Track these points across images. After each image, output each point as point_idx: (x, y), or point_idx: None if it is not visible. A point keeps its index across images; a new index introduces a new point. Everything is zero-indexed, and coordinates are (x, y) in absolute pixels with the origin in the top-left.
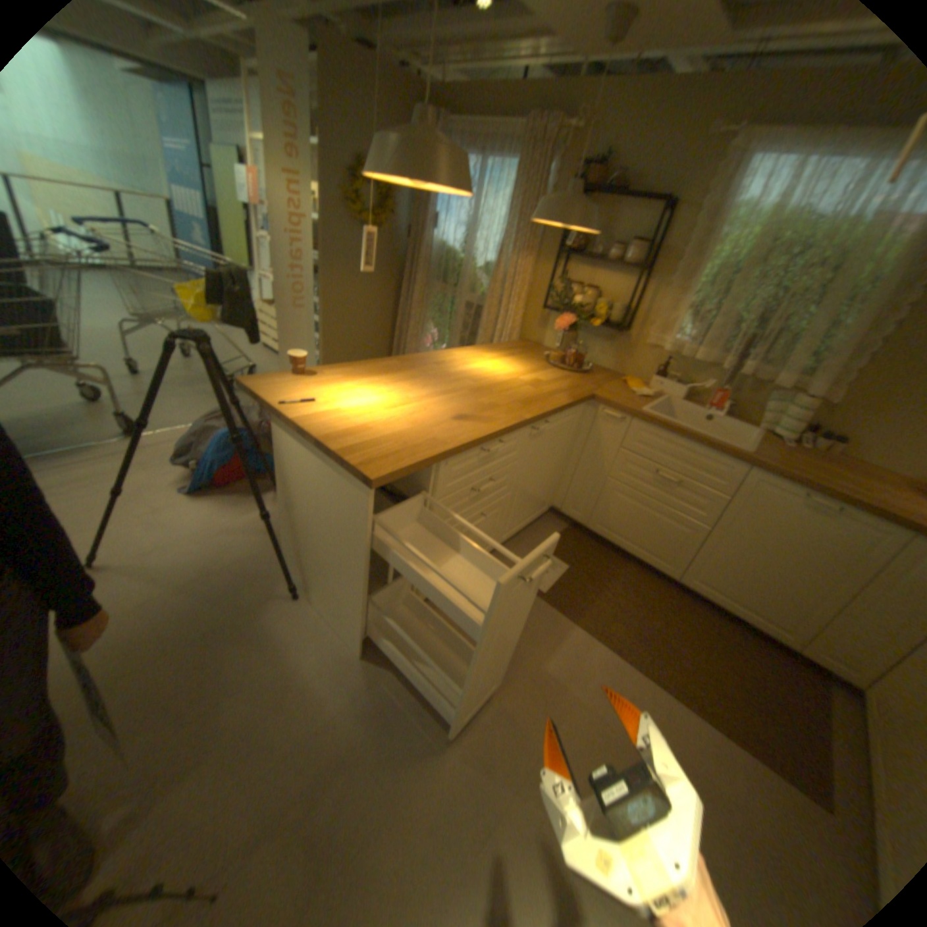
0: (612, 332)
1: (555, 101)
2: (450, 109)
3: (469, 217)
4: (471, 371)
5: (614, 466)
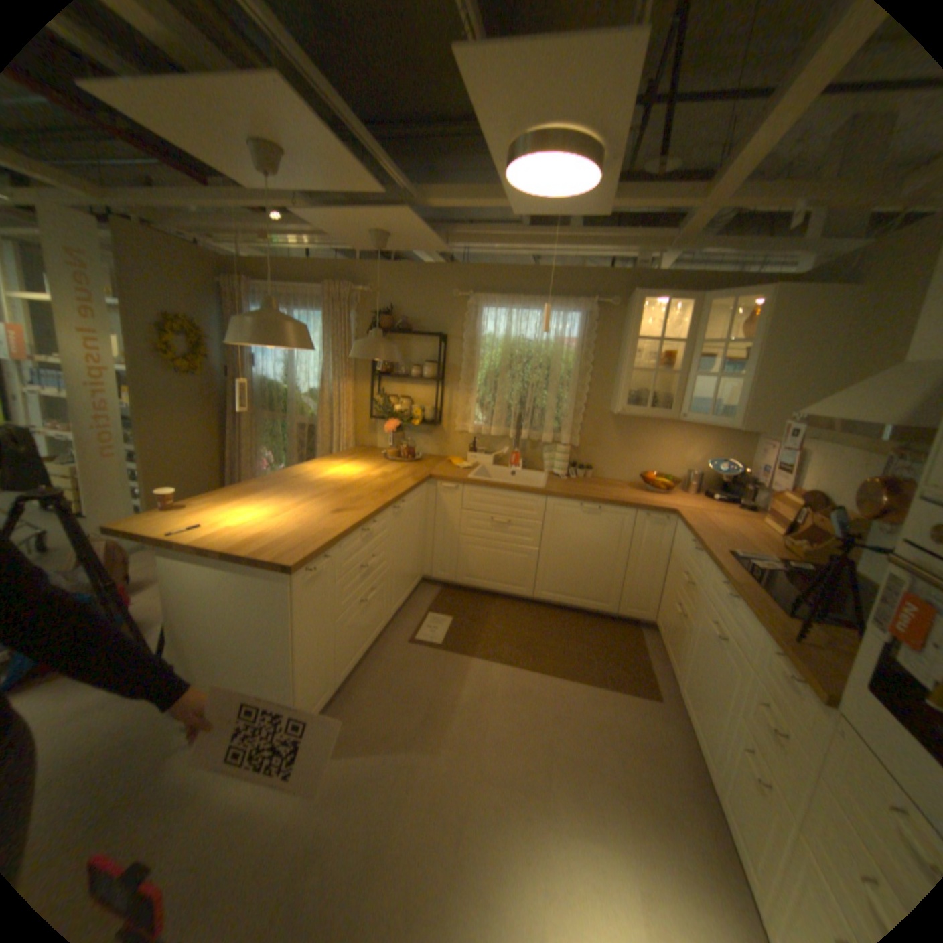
0: (428, 428)
1: (341, 275)
2: (248, 277)
3: (285, 356)
4: (327, 477)
5: (461, 525)
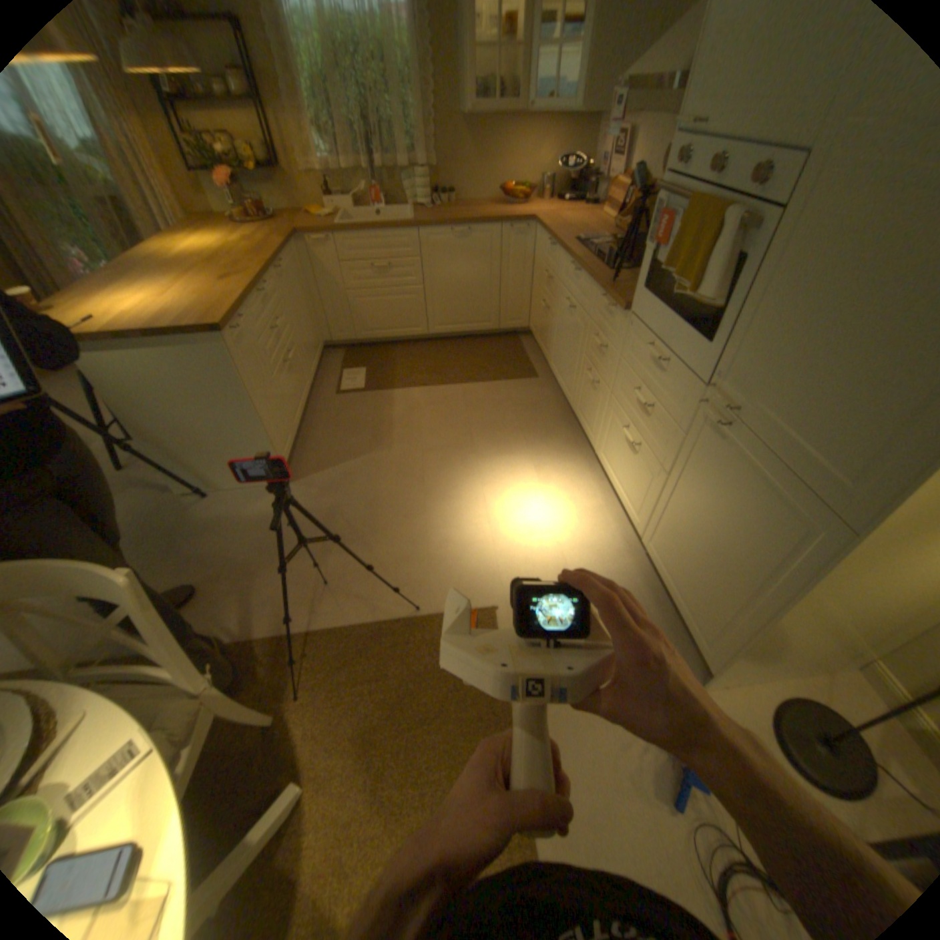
0: (265, 173)
1: None
2: None
3: None
4: (182, 252)
5: (343, 280)
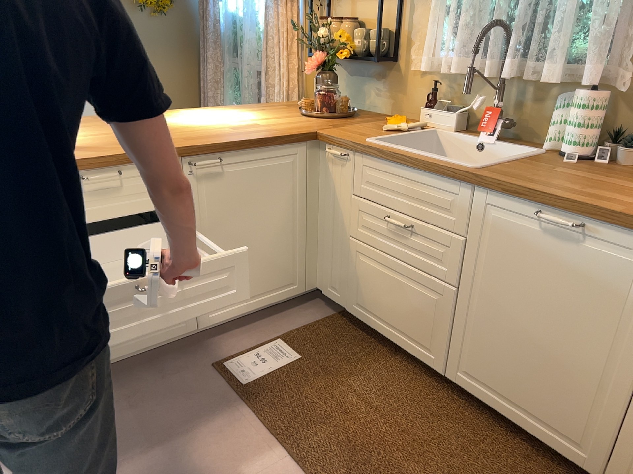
0: (381, 68)
1: None
2: None
3: None
4: (175, 121)
5: (352, 220)
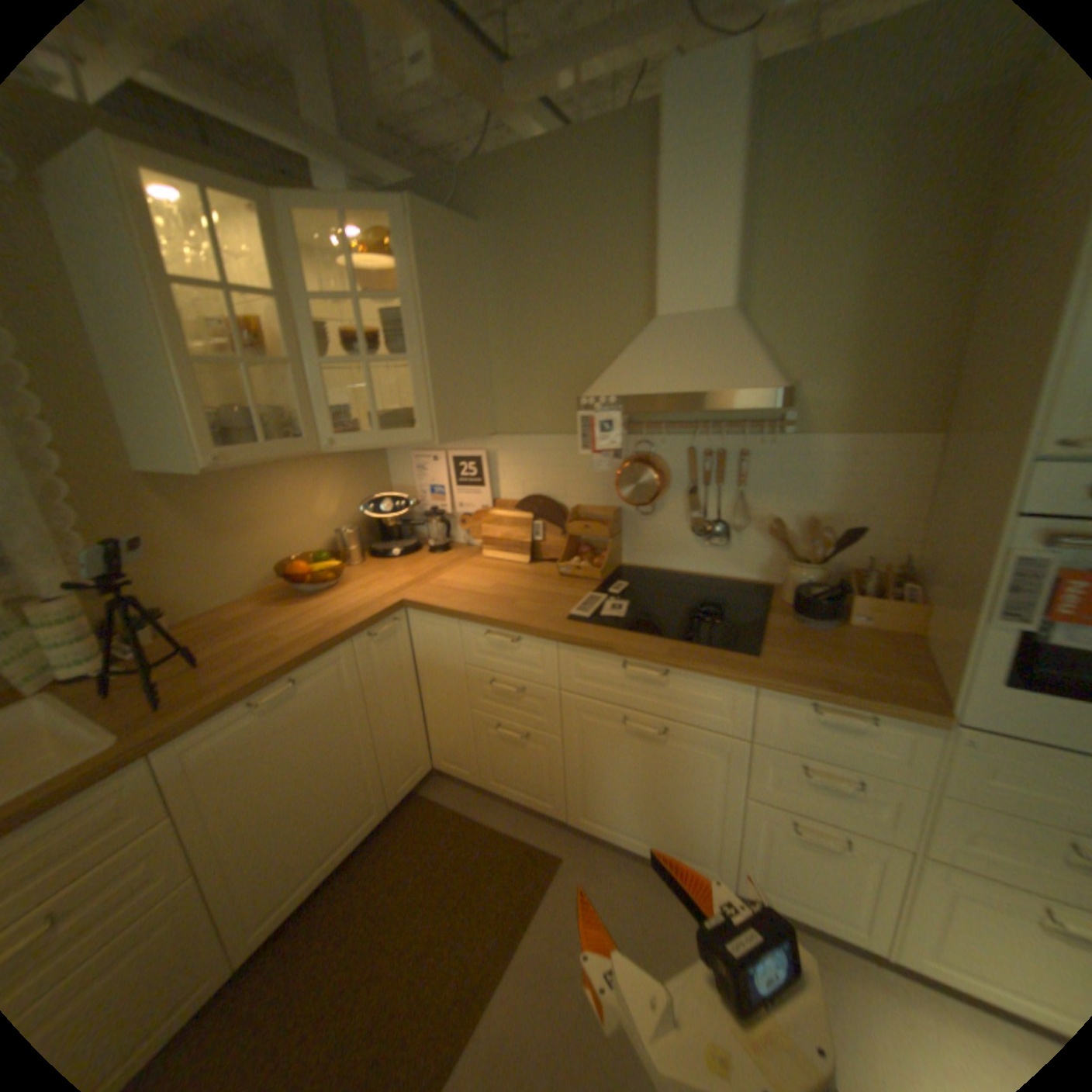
0: None
1: None
2: None
3: None
4: None
5: None
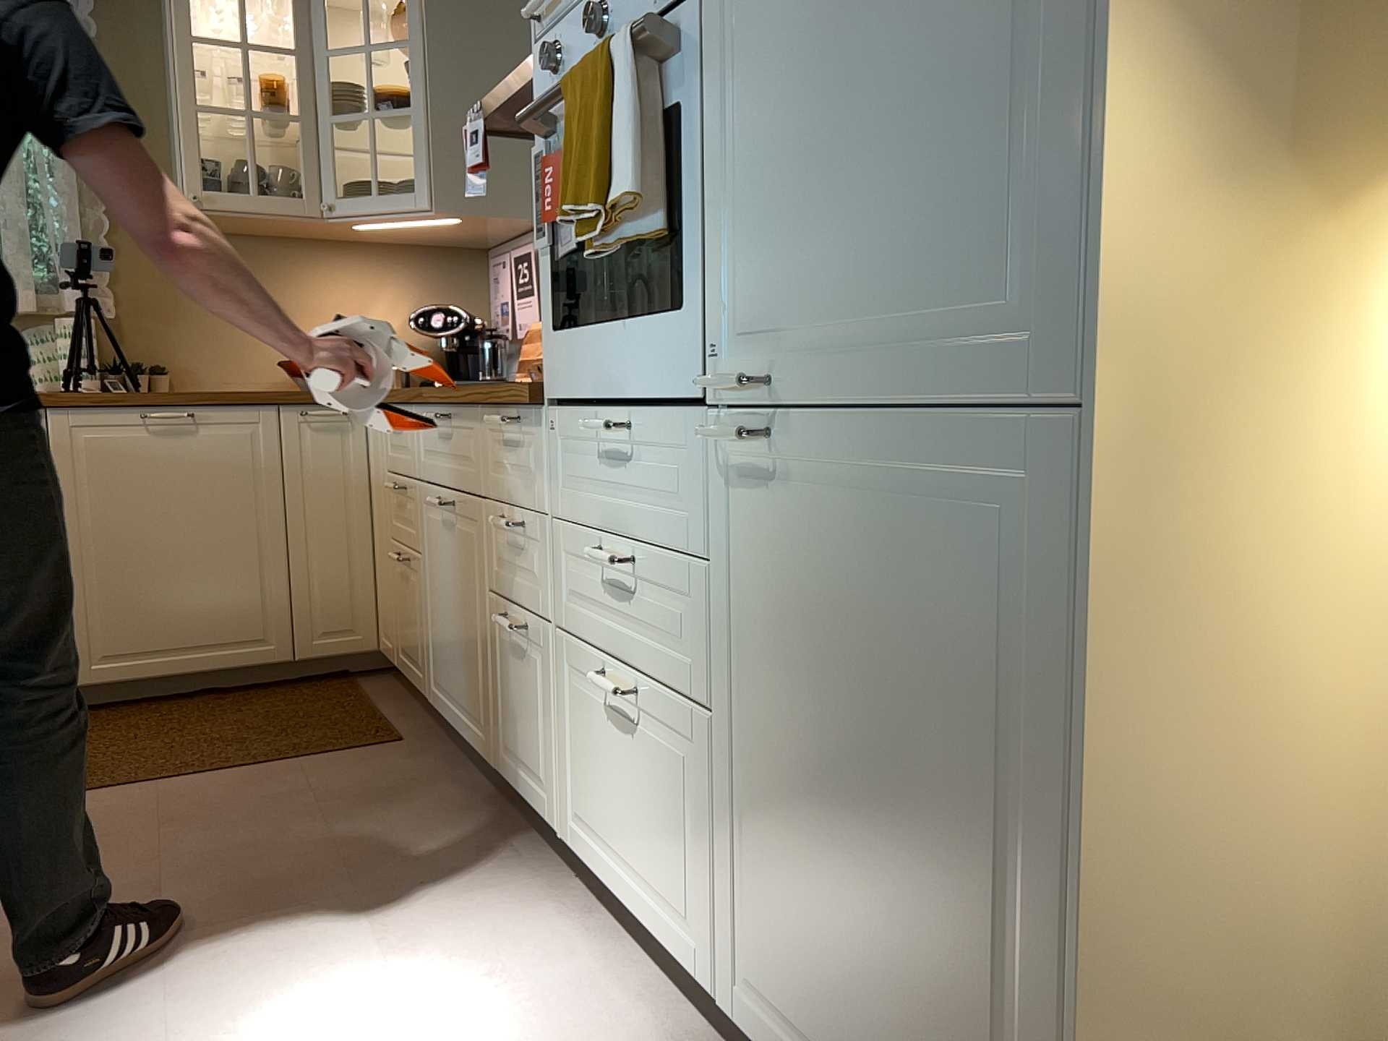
0: None
1: None
2: None
3: None
4: None
5: None
